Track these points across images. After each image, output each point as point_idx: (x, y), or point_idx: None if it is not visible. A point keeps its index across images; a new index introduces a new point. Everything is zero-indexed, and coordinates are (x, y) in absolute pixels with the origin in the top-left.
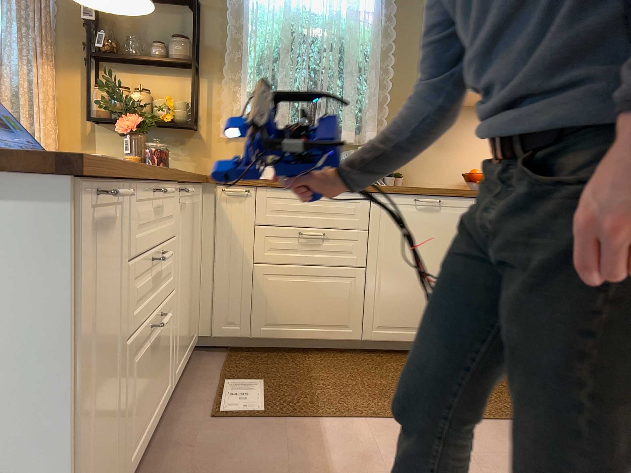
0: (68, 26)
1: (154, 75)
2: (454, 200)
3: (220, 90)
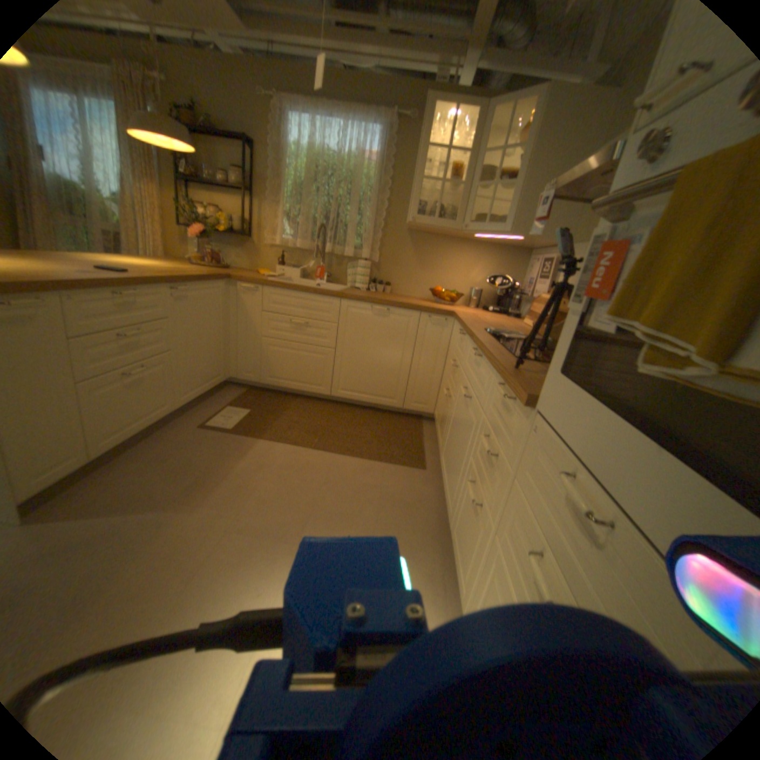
0: (165, 153)
1: (221, 195)
2: (399, 311)
3: (266, 210)
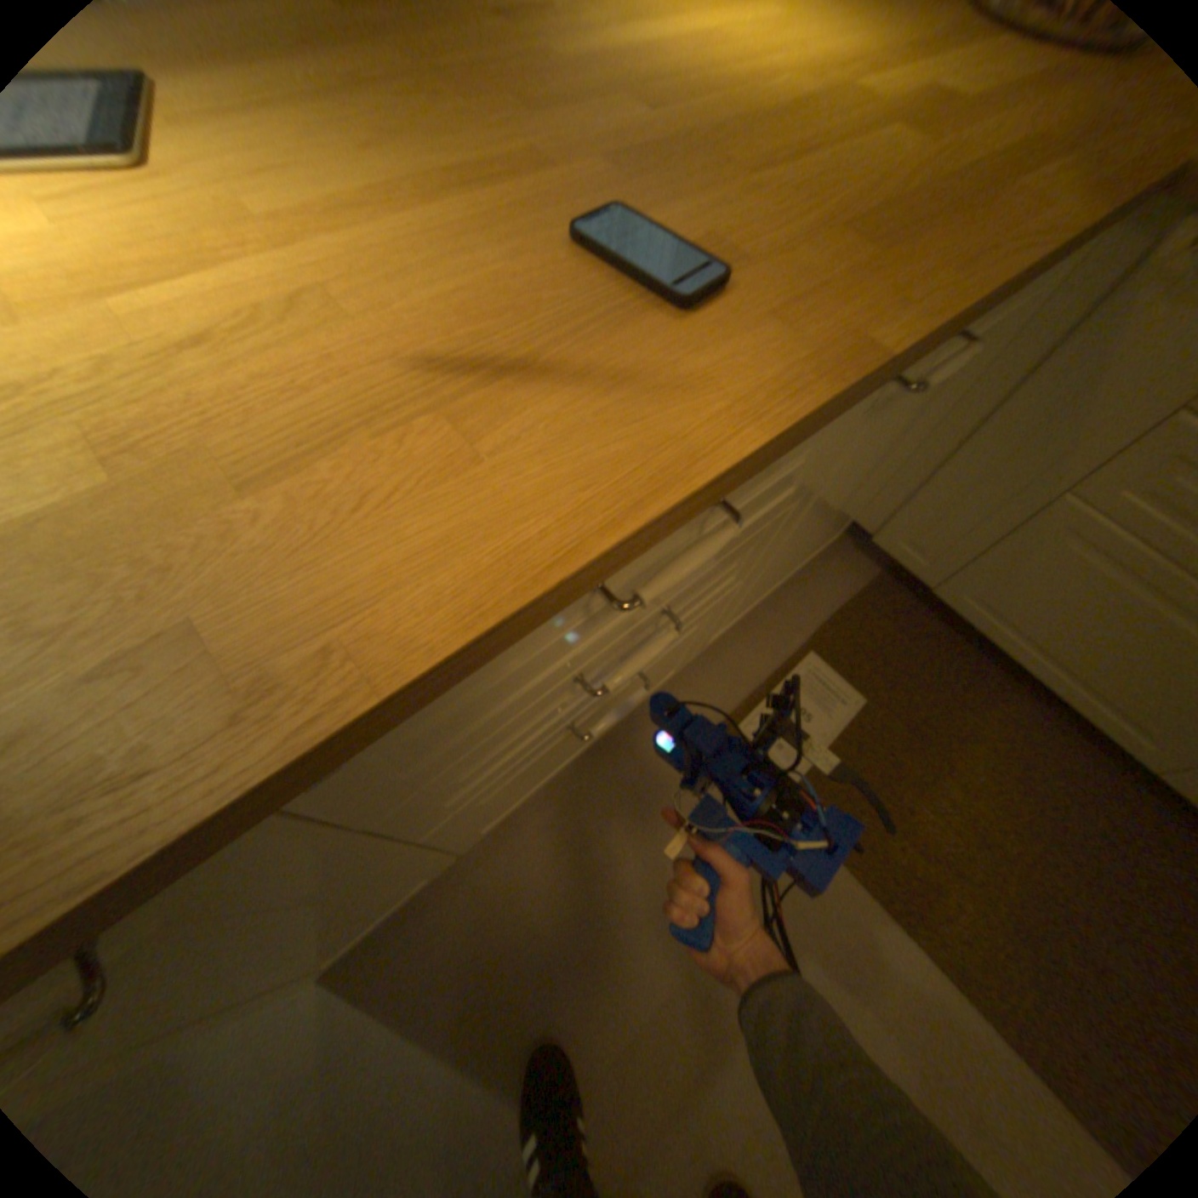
0: None
1: None
2: None
3: None
